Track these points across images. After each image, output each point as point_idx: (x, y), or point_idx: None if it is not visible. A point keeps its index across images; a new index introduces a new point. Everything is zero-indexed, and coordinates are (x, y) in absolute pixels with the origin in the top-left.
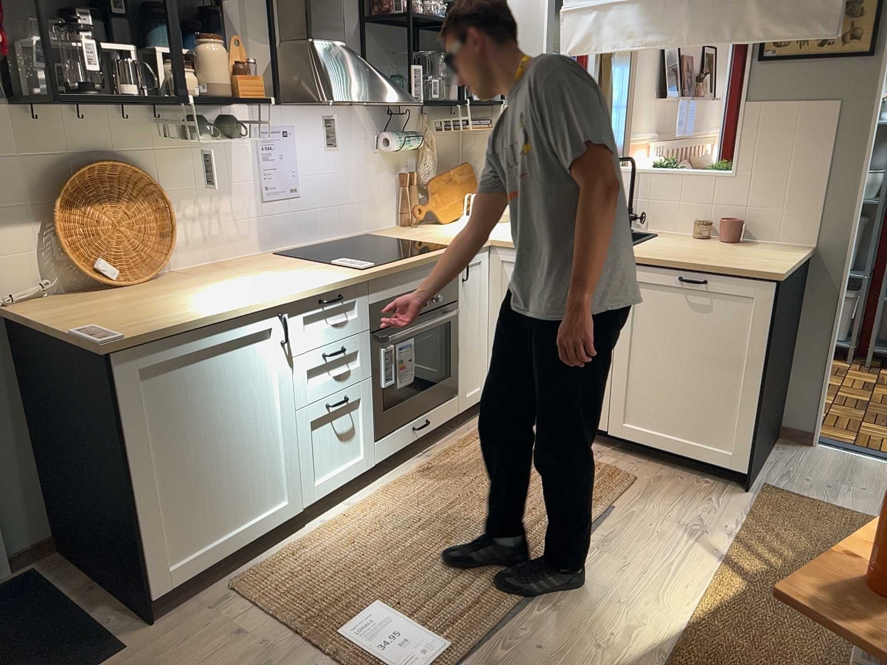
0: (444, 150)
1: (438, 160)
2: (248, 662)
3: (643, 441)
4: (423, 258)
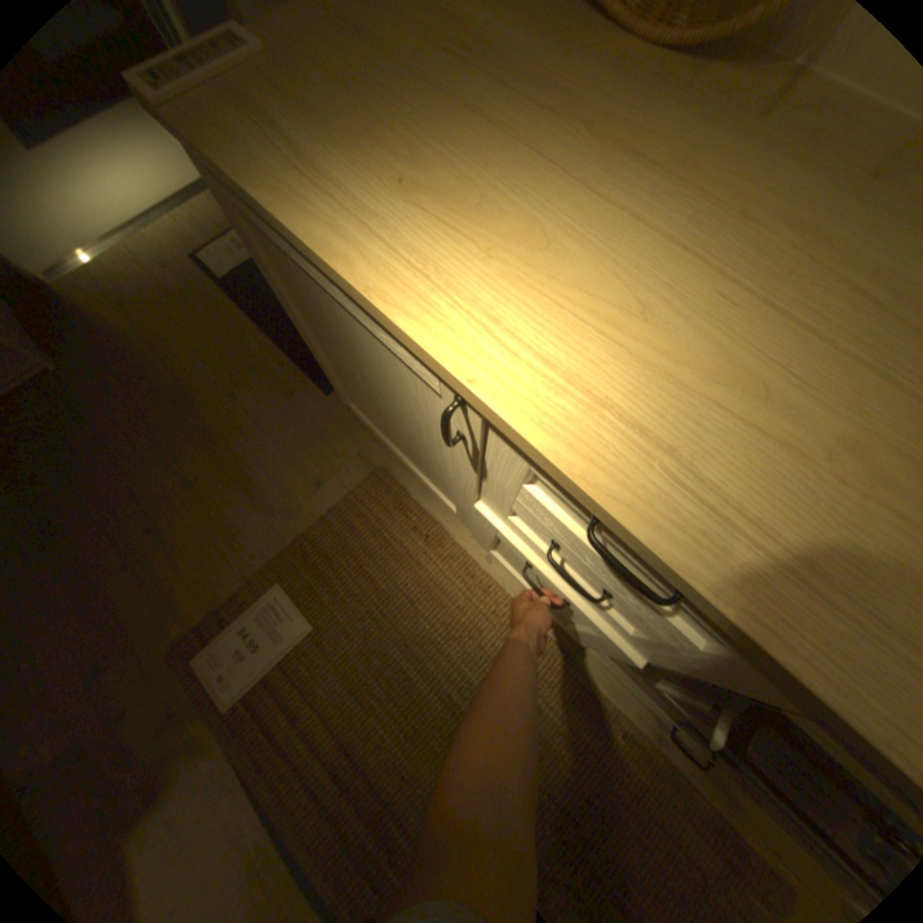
0: None
1: None
2: (279, 496)
3: None
4: None
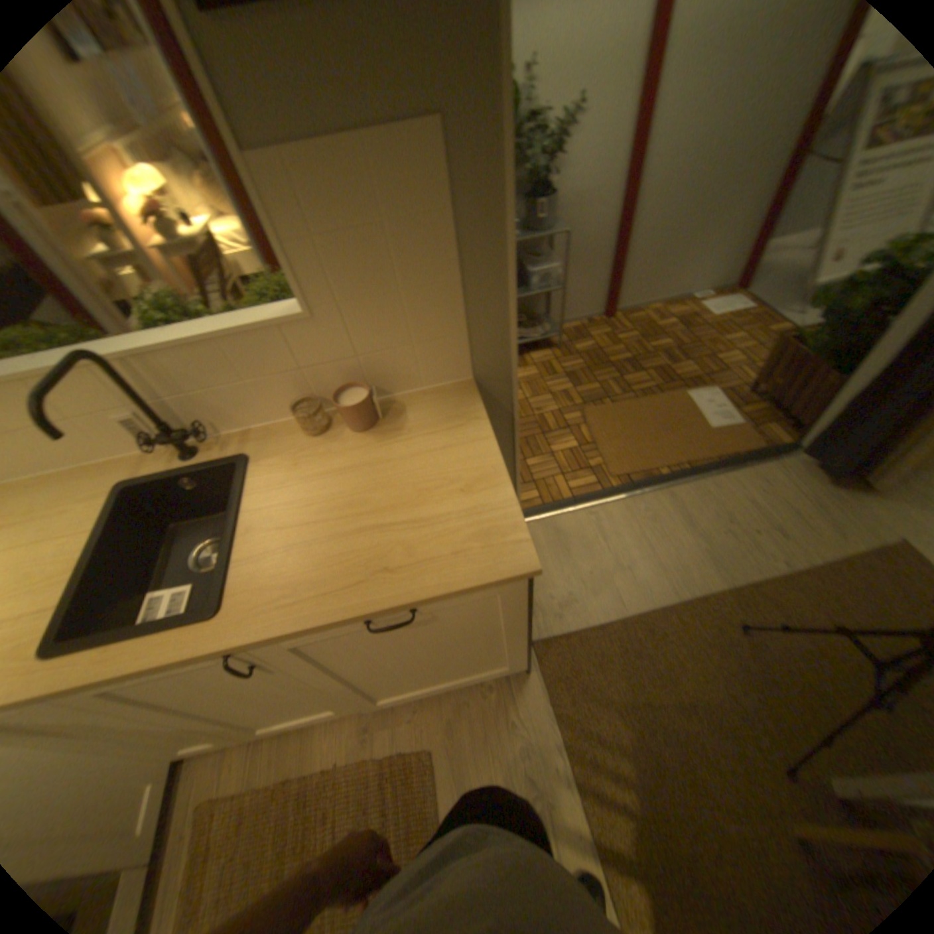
0: None
1: None
2: None
3: (403, 703)
4: None
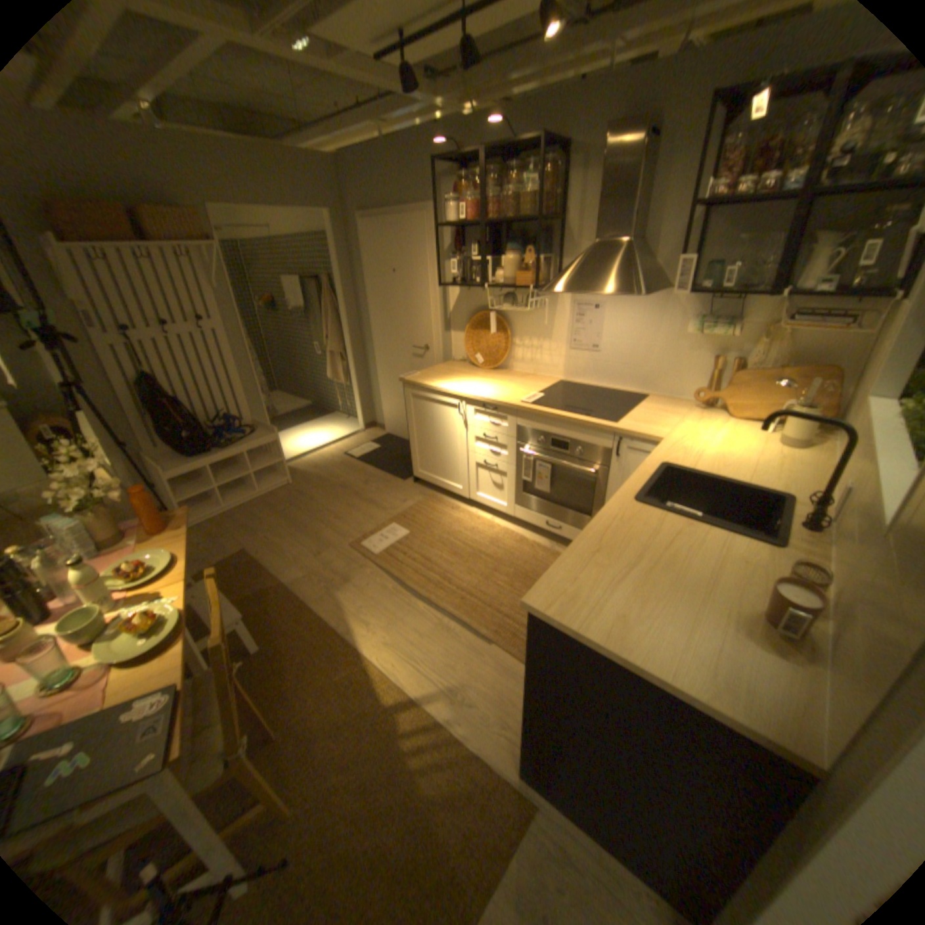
0: (825, 346)
1: (805, 355)
2: (389, 505)
3: None
4: (563, 416)
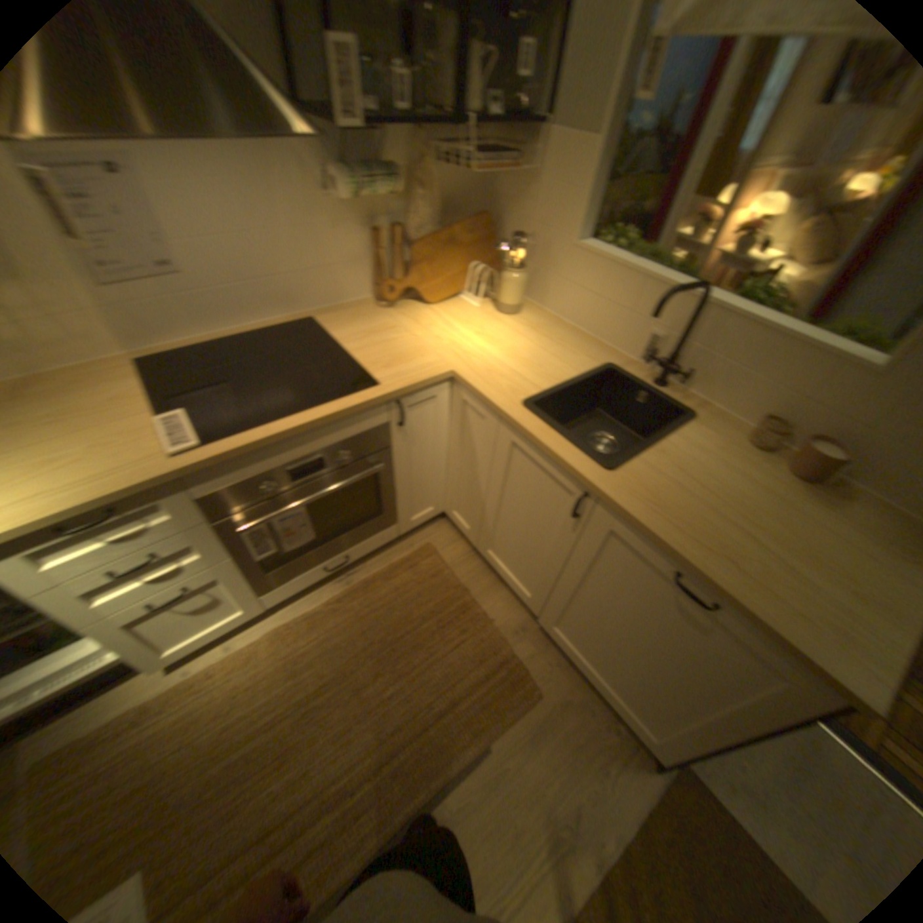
0: (461, 189)
1: (449, 205)
2: None
3: (566, 653)
4: (305, 424)
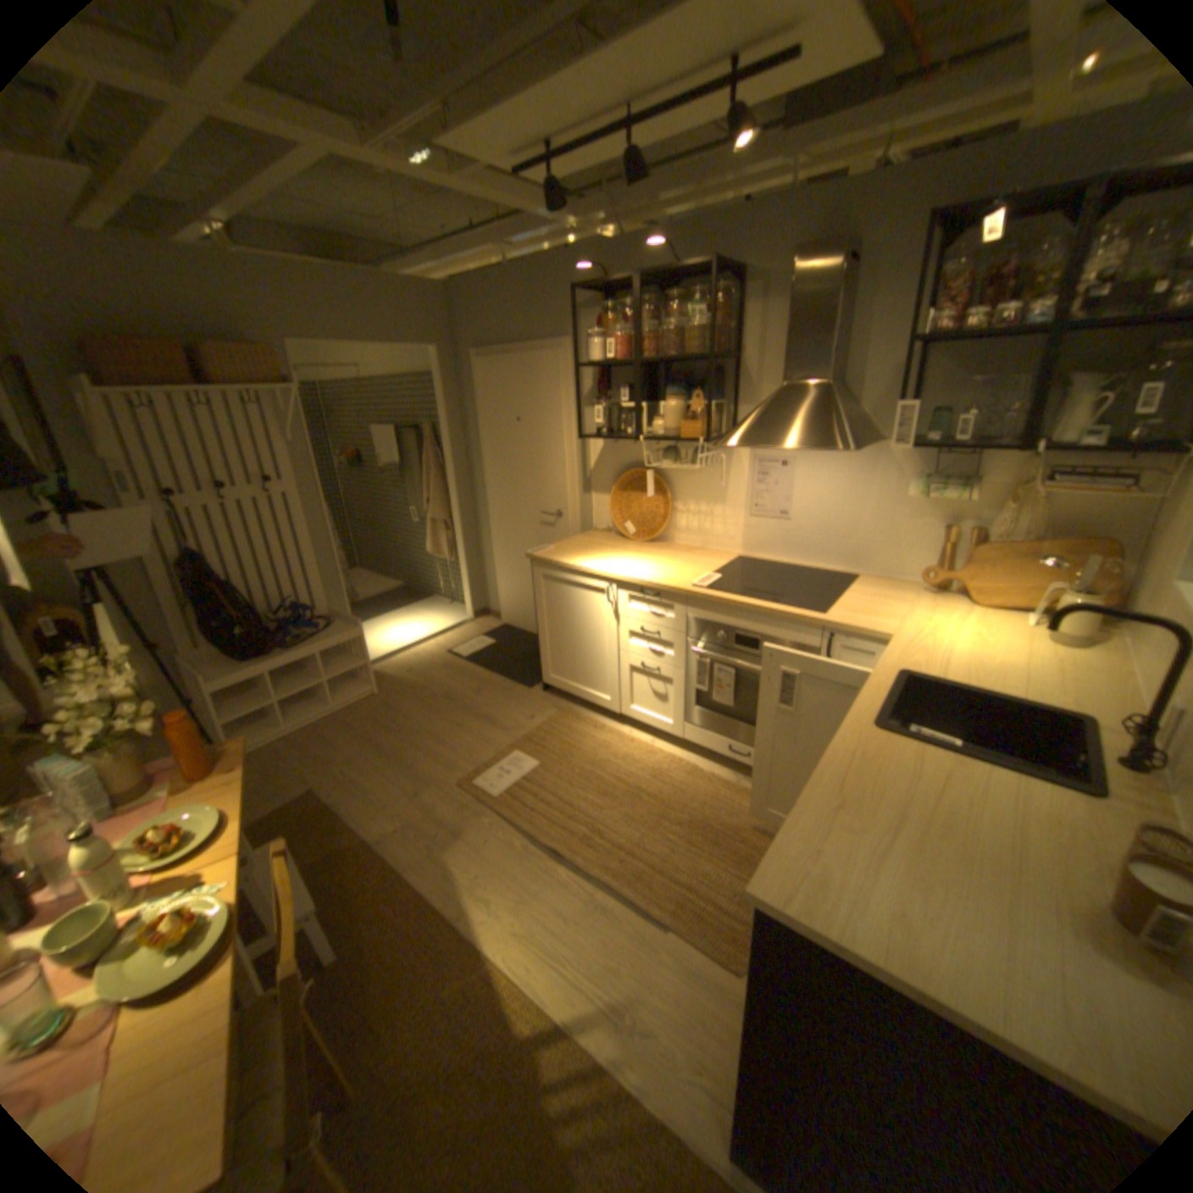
0: (1092, 512)
1: (1066, 525)
2: (510, 723)
3: None
4: (751, 605)
